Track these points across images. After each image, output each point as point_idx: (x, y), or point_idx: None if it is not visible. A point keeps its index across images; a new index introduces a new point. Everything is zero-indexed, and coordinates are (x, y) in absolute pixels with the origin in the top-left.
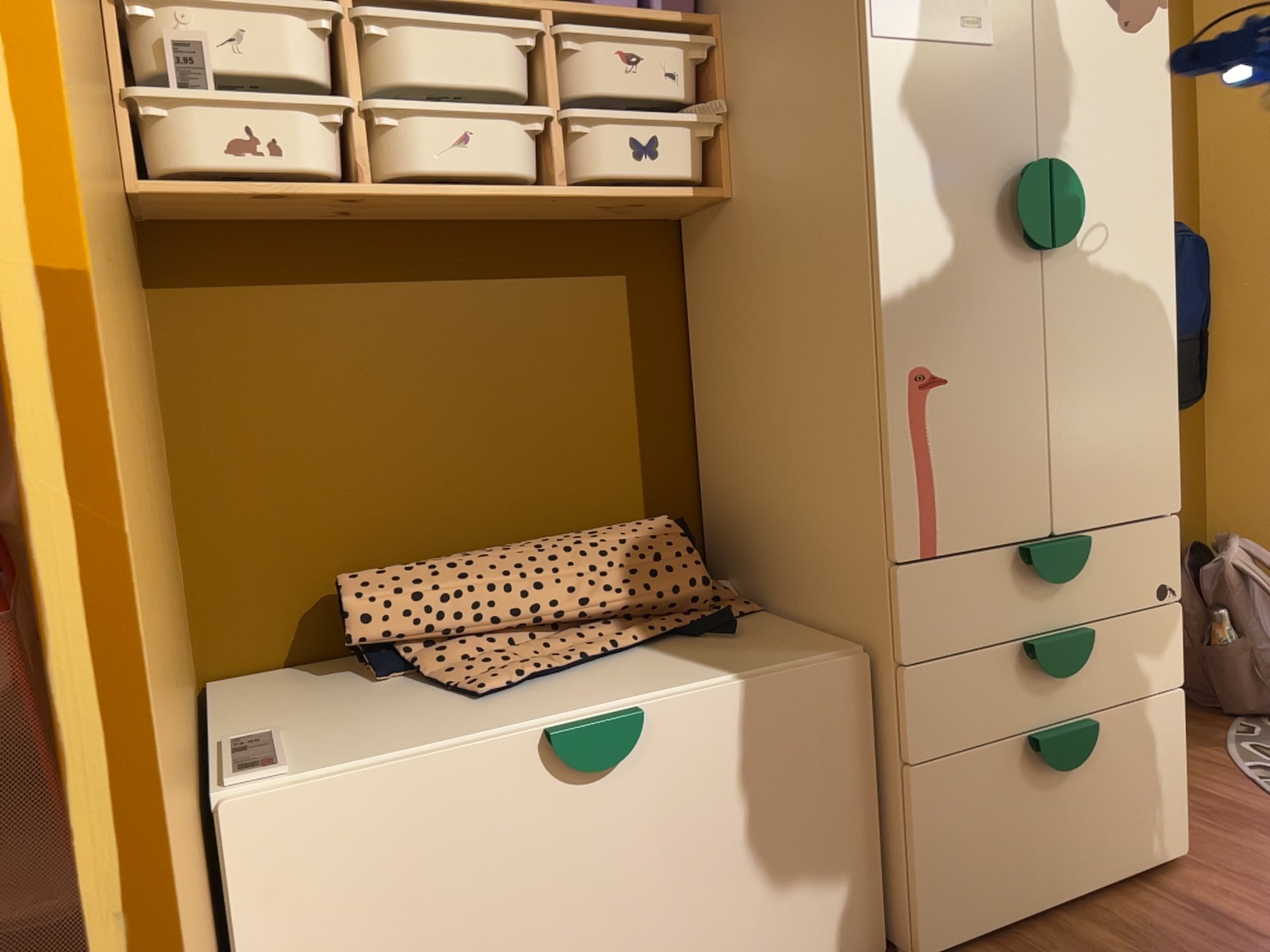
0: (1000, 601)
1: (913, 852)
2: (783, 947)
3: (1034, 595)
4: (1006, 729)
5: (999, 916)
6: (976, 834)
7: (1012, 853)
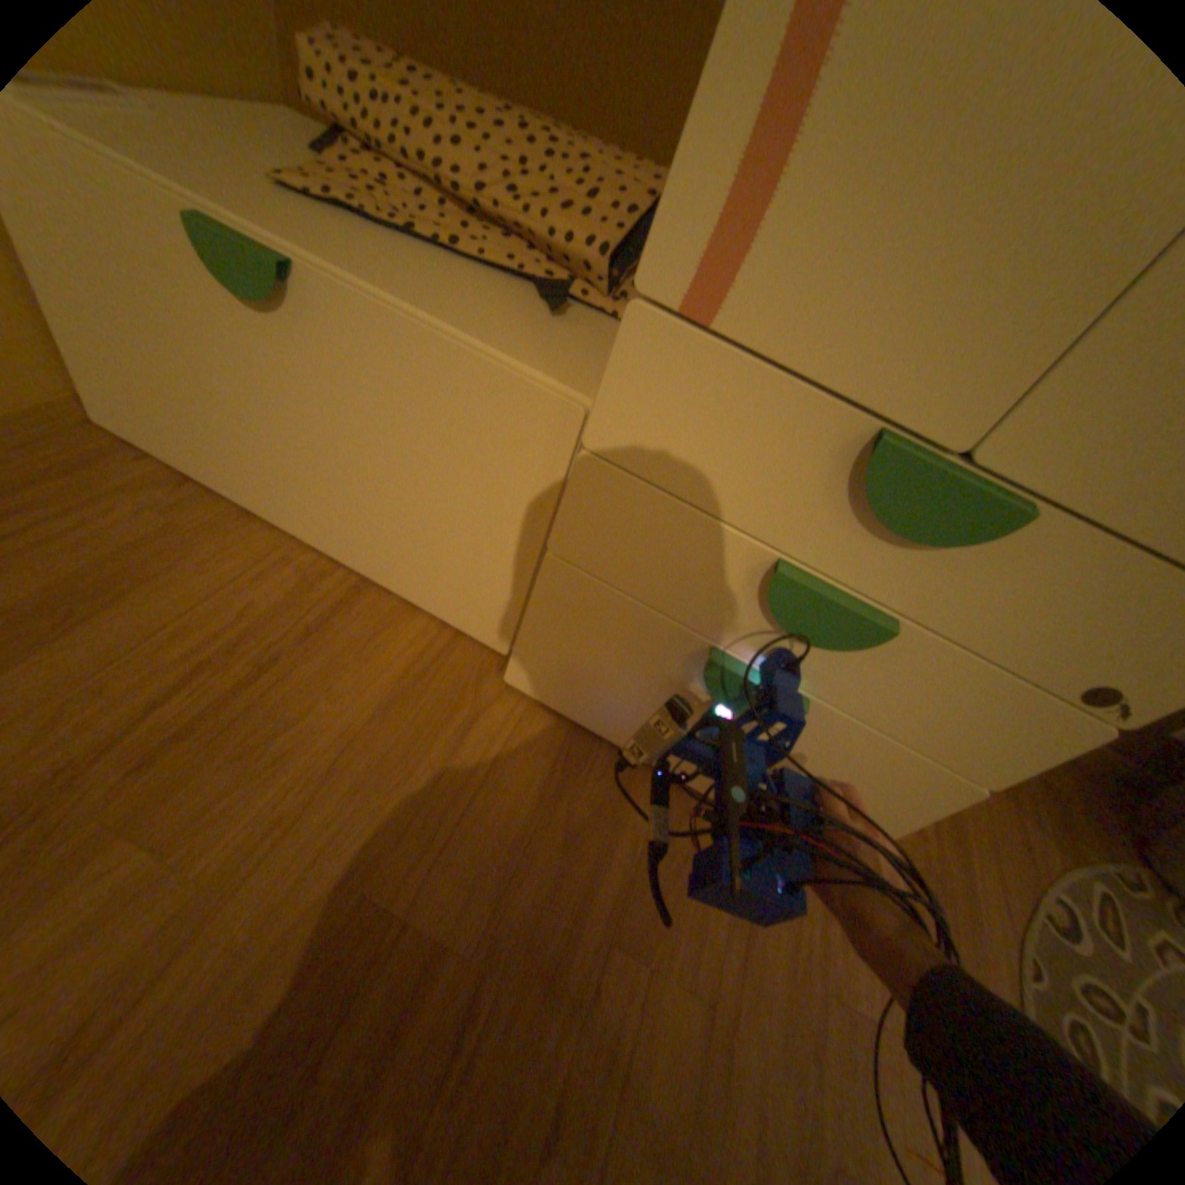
0: (780, 473)
1: (532, 611)
2: (419, 575)
3: (846, 510)
4: (687, 611)
5: (590, 718)
6: (596, 654)
7: (629, 698)
